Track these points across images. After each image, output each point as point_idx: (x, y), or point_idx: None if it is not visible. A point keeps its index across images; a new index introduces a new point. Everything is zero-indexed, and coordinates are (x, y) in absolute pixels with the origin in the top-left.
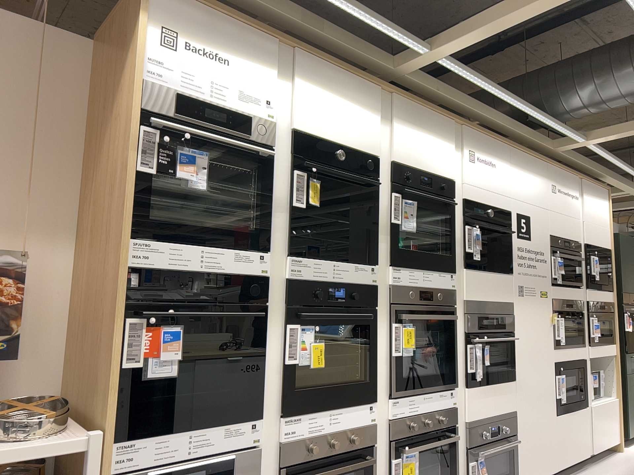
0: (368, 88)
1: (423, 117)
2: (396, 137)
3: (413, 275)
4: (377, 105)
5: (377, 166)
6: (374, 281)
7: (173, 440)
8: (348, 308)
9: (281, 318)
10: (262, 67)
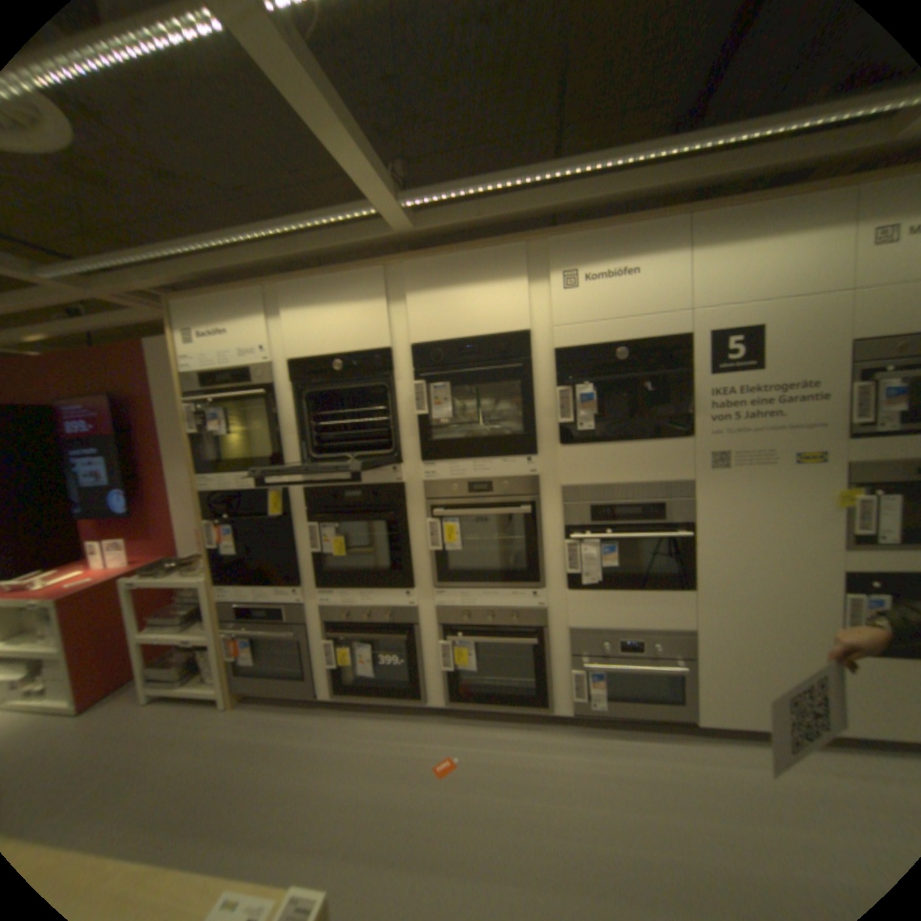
0: (364, 270)
1: (464, 261)
2: (415, 311)
3: (460, 469)
4: (380, 285)
5: (394, 356)
6: (400, 482)
7: (238, 597)
8: (368, 511)
9: (303, 521)
10: (245, 316)
